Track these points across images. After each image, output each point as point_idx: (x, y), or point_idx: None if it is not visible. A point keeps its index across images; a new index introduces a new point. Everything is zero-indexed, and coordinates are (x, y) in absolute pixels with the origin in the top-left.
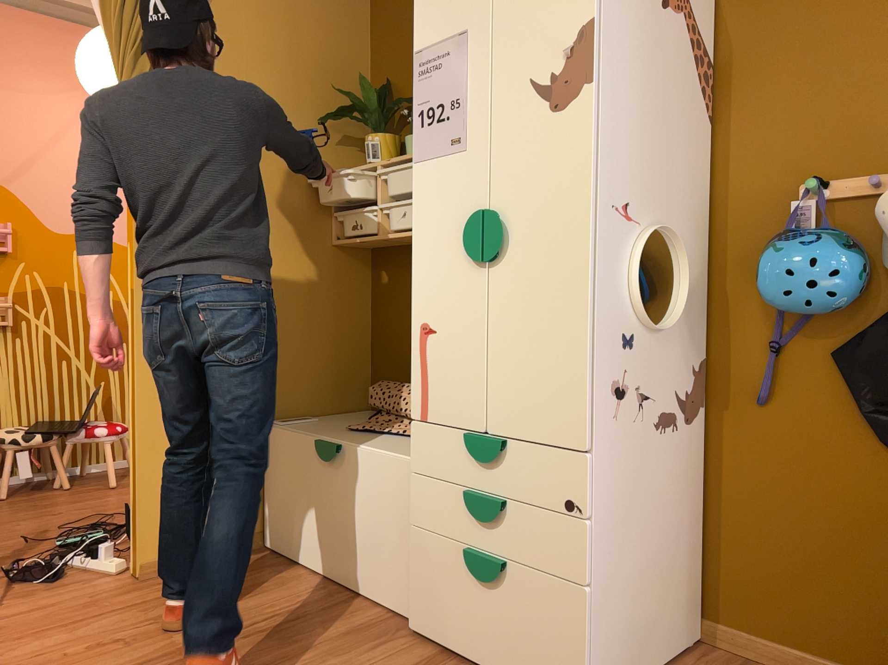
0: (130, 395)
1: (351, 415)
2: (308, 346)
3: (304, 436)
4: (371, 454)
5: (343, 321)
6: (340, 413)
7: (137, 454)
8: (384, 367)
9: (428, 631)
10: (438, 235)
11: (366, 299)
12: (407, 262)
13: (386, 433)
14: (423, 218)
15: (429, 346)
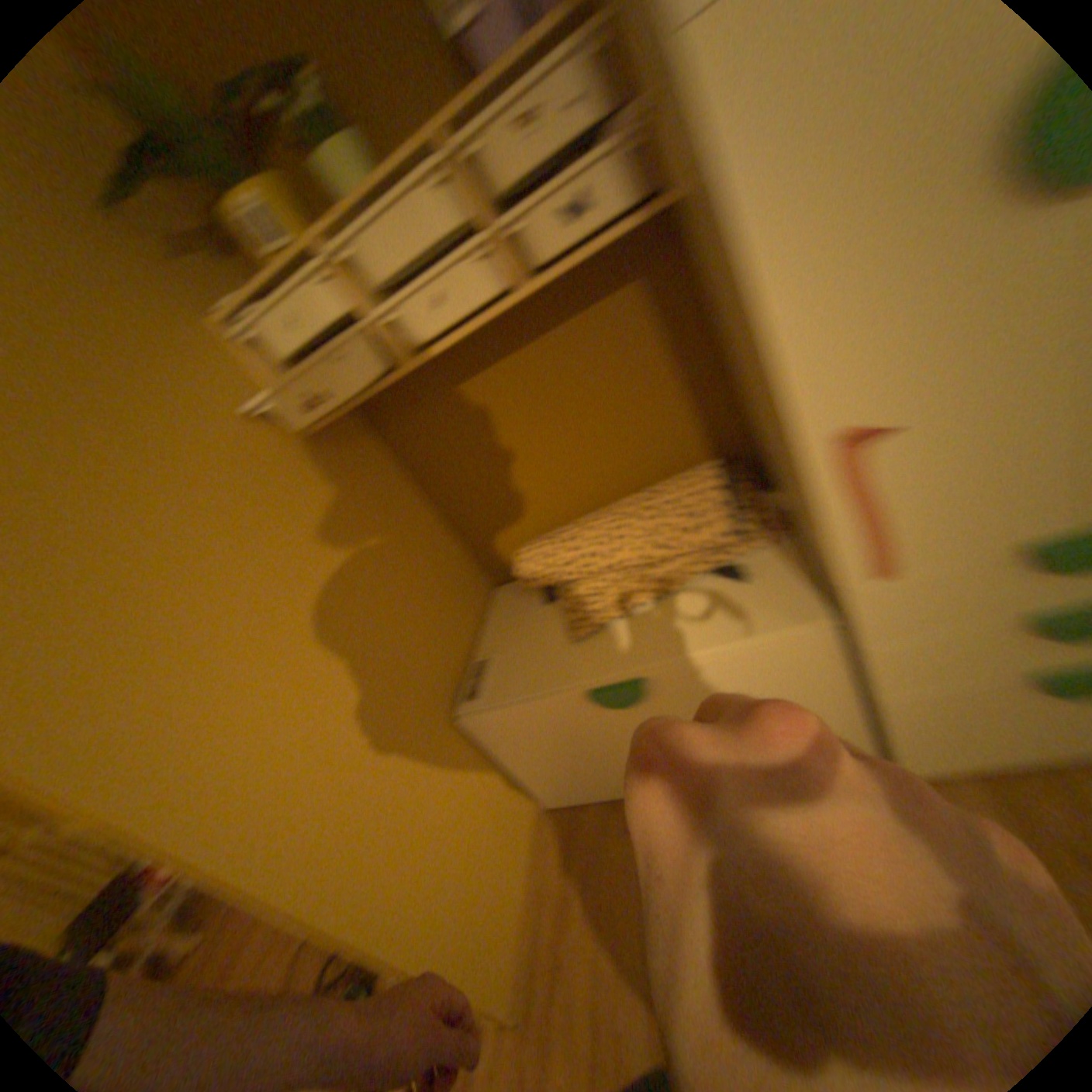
0: (296, 925)
1: (507, 611)
2: (408, 586)
3: (553, 698)
4: (719, 658)
5: (408, 522)
6: (487, 619)
7: (391, 958)
8: (489, 533)
9: (946, 771)
10: (862, 206)
11: (402, 474)
12: (439, 387)
13: (638, 608)
14: (781, 192)
15: (879, 461)
